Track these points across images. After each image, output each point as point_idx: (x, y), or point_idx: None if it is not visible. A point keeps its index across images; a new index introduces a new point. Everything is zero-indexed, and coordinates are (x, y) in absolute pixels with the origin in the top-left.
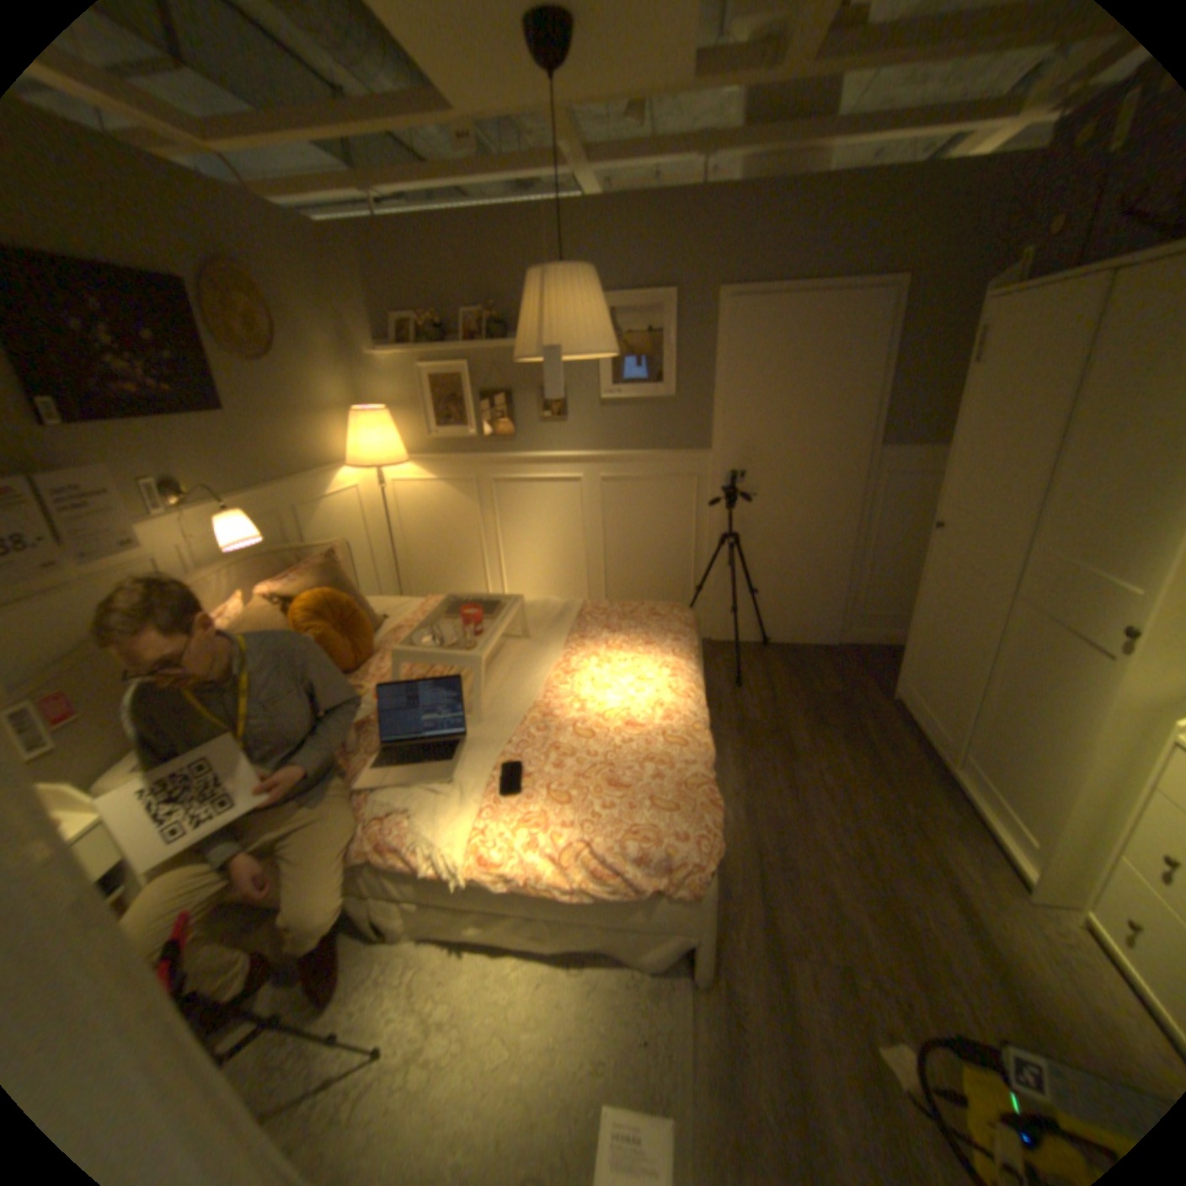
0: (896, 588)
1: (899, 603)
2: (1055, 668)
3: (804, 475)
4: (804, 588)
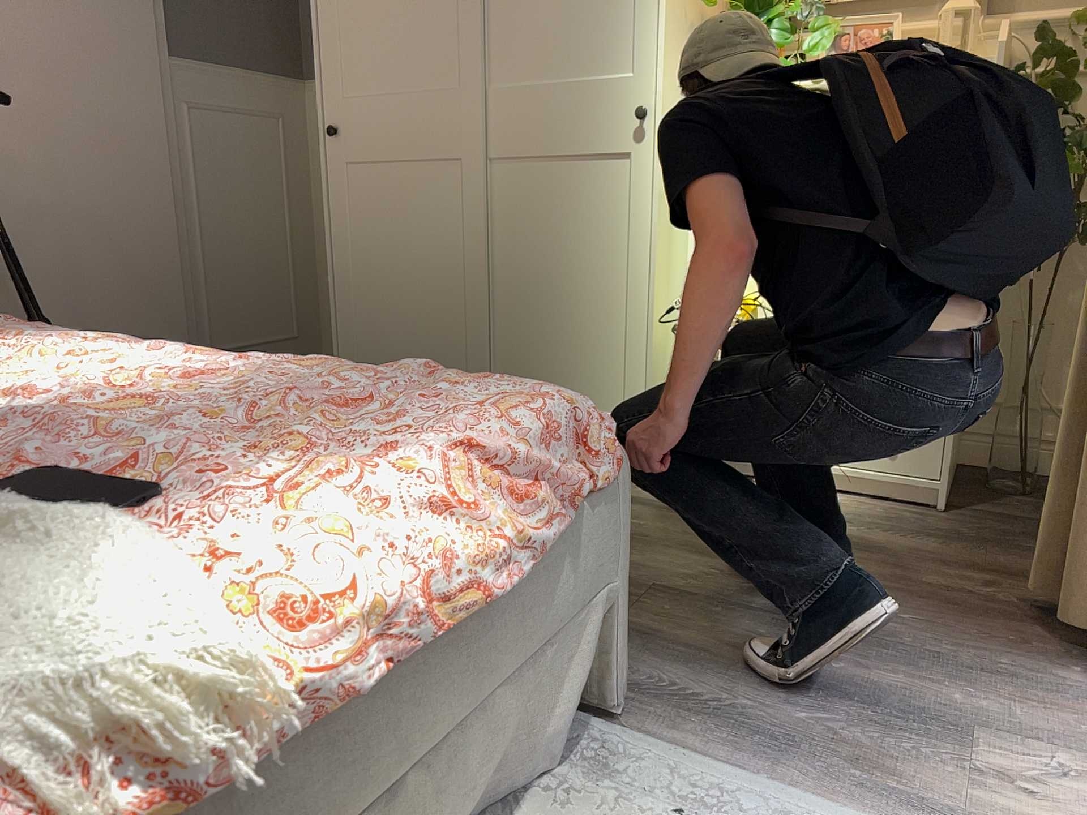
0: (246, 297)
1: (256, 321)
2: (568, 210)
3: (71, 91)
4: (123, 314)
